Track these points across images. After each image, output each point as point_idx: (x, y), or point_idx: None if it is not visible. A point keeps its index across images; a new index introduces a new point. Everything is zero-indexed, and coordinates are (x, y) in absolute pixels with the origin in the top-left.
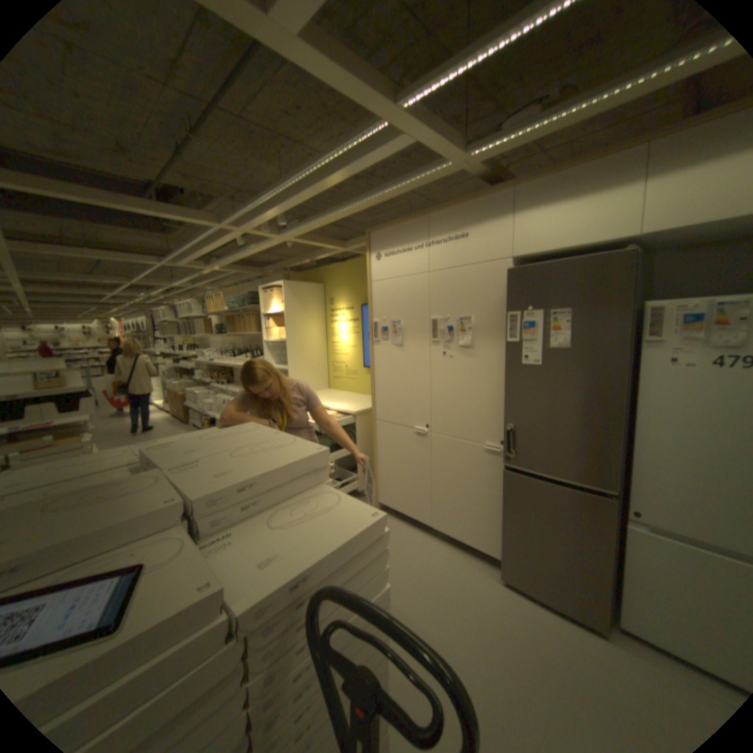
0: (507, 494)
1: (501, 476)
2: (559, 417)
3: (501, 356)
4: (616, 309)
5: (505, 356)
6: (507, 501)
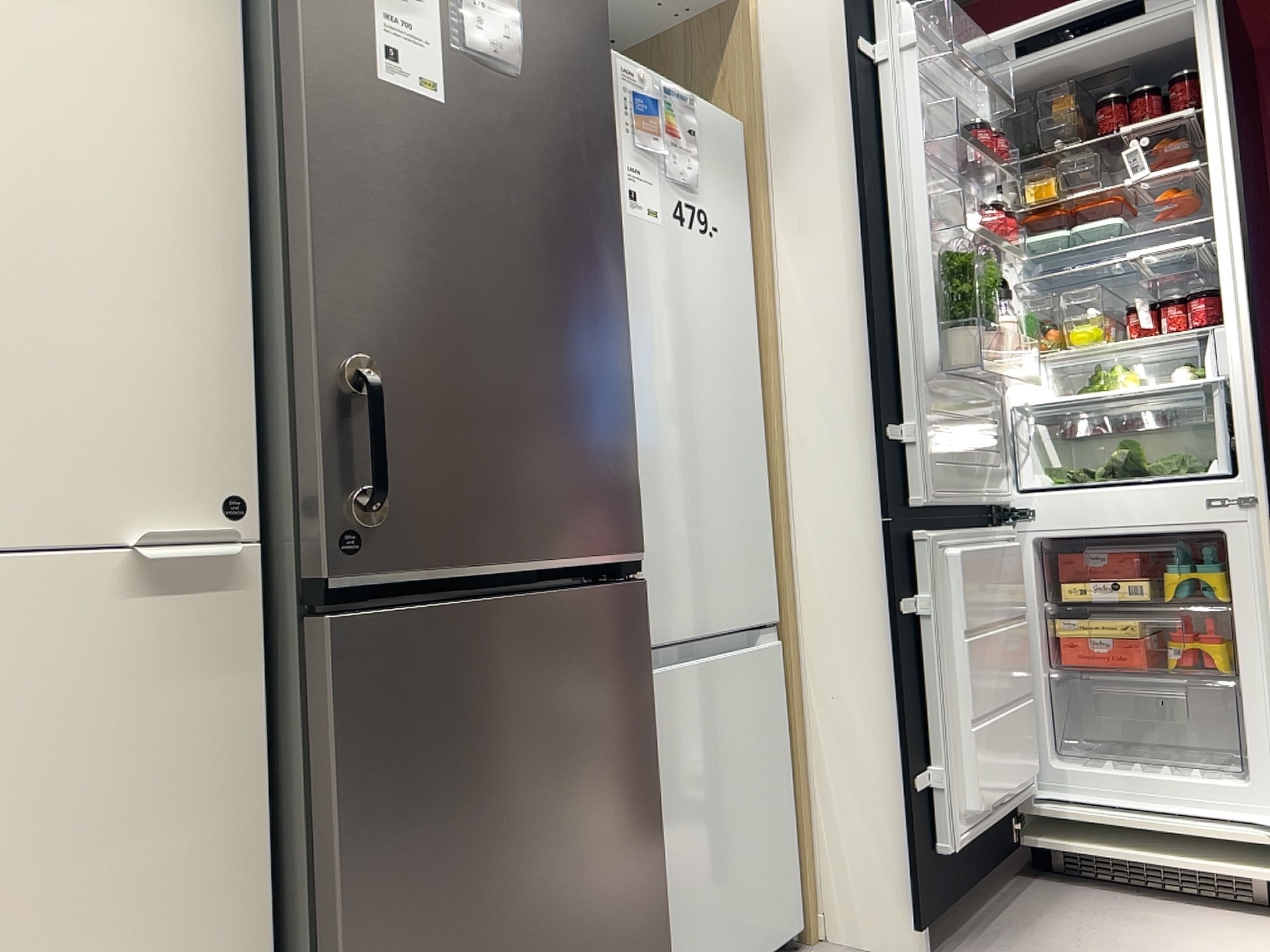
0: (352, 746)
1: (234, 708)
2: (509, 318)
3: (197, 38)
4: (586, 1)
5: (219, 47)
6: (354, 790)
